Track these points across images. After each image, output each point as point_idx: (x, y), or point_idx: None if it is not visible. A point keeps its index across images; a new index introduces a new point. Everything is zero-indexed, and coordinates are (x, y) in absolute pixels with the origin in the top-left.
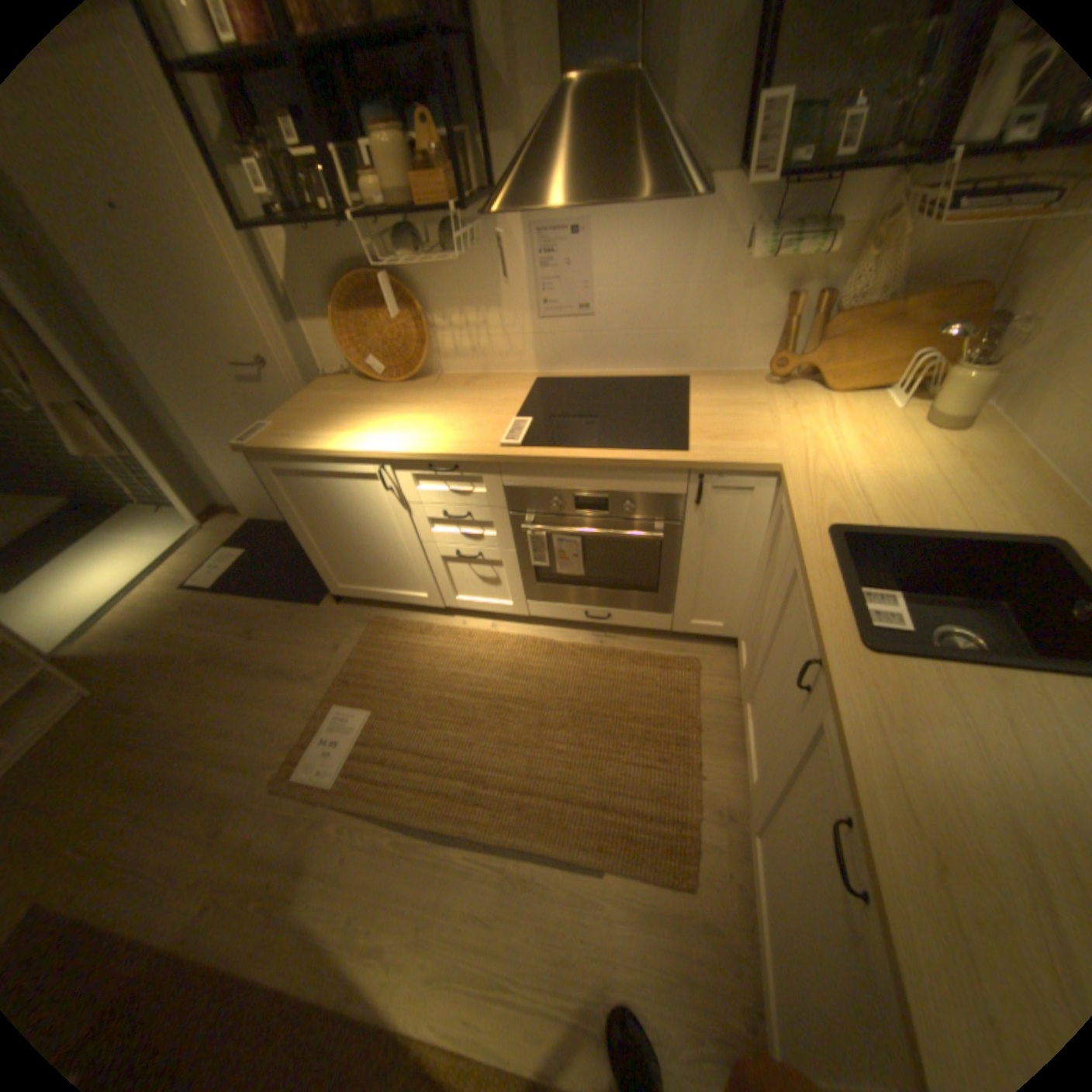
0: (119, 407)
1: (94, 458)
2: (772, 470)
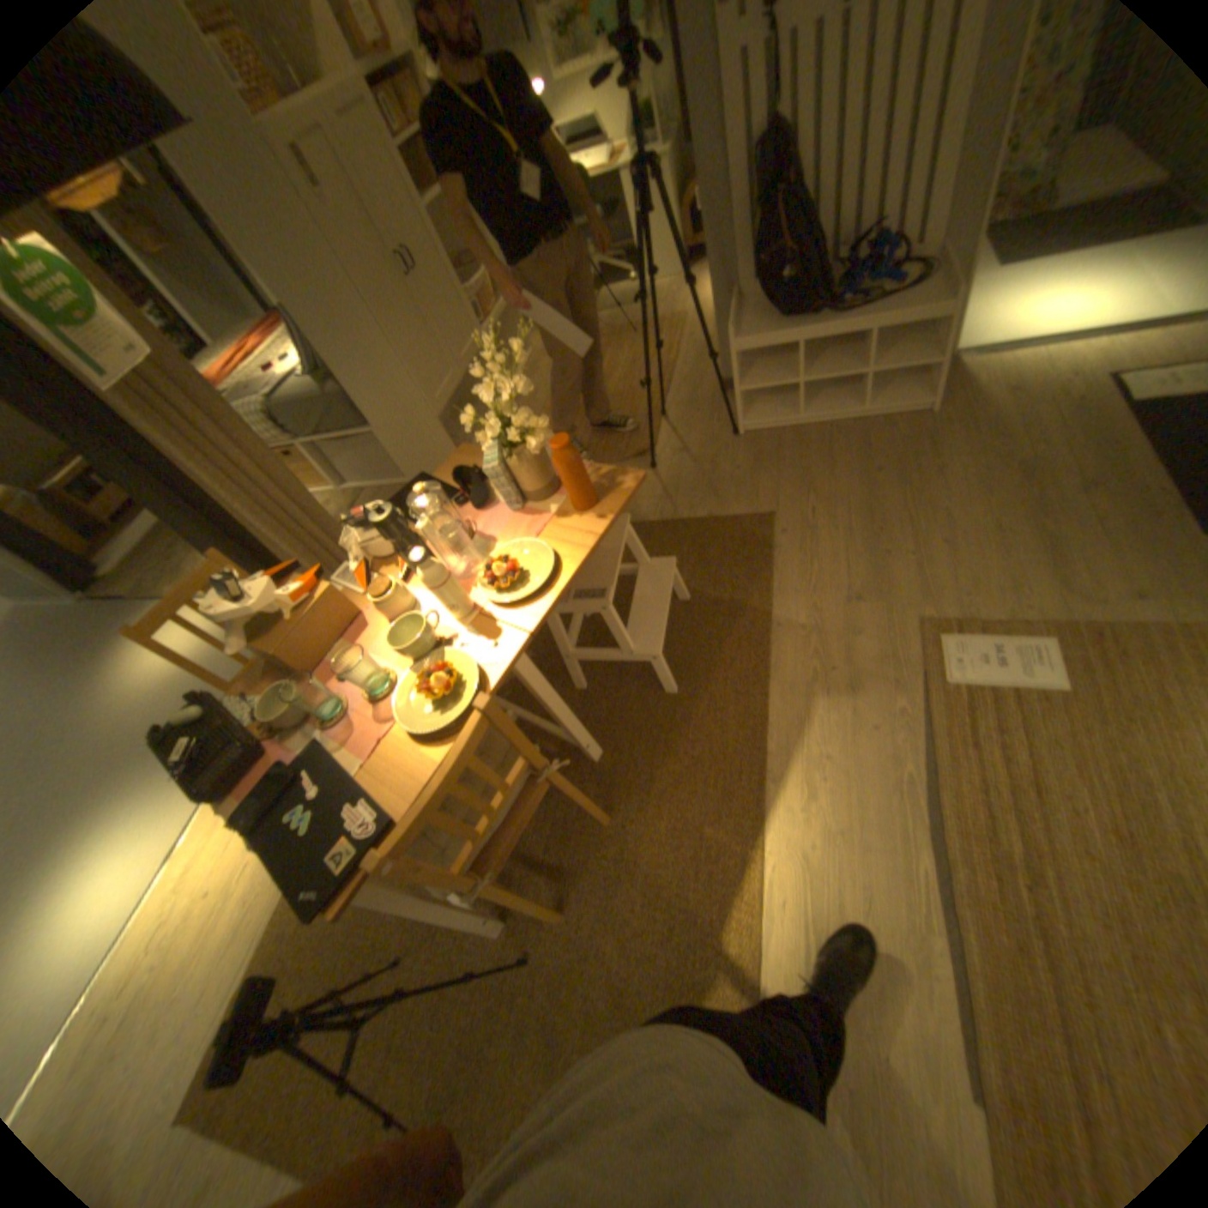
0: None
1: None
2: None
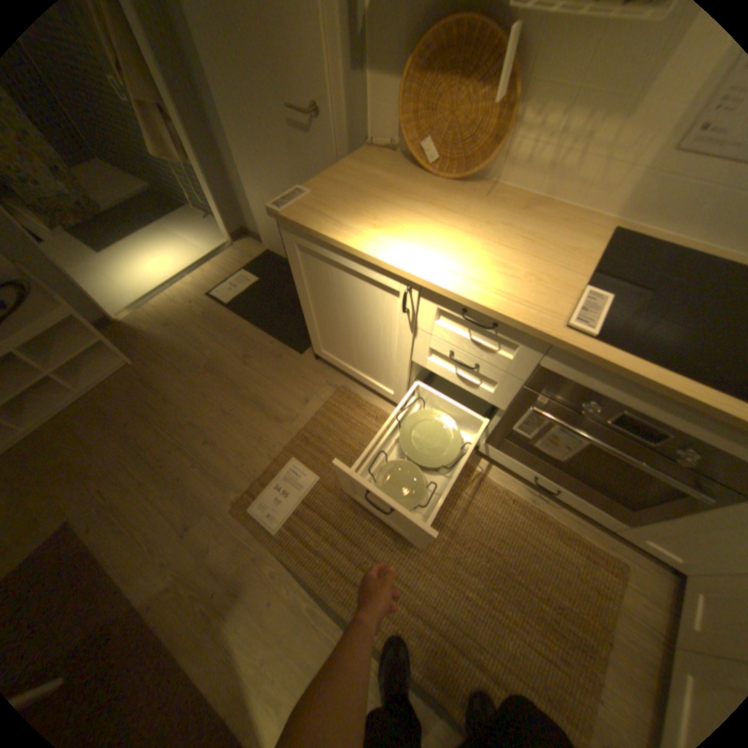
0: (188, 121)
1: (167, 161)
2: None
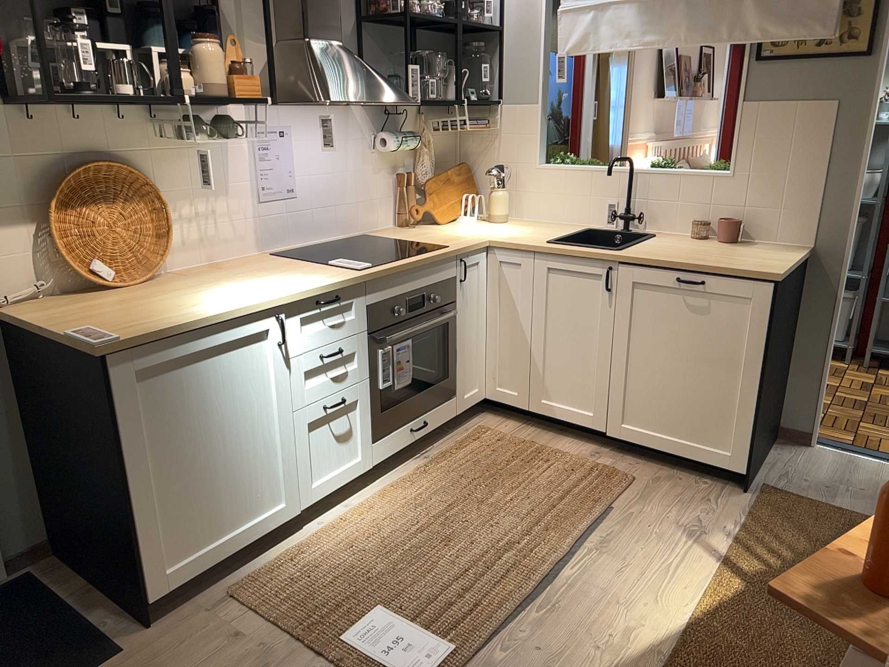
0: None
1: None
2: (487, 244)
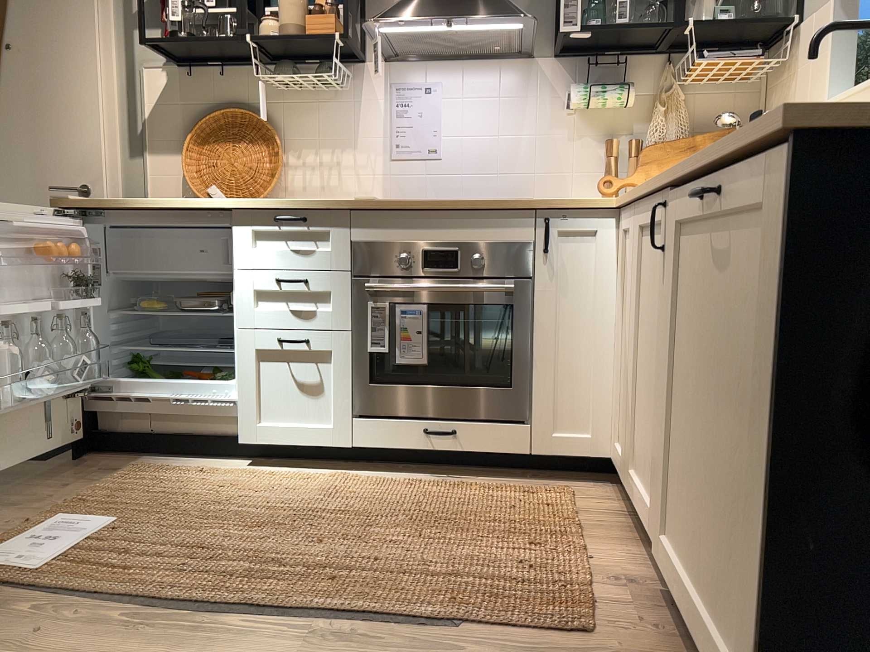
0: None
1: None
2: (611, 207)
